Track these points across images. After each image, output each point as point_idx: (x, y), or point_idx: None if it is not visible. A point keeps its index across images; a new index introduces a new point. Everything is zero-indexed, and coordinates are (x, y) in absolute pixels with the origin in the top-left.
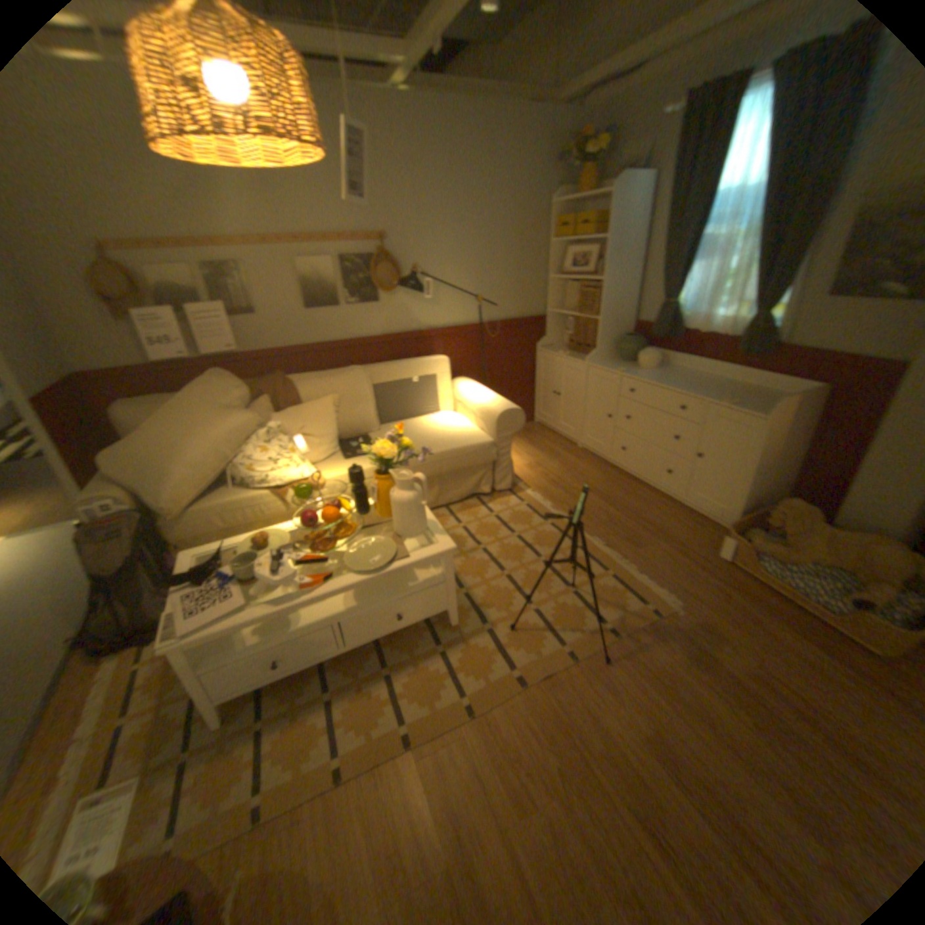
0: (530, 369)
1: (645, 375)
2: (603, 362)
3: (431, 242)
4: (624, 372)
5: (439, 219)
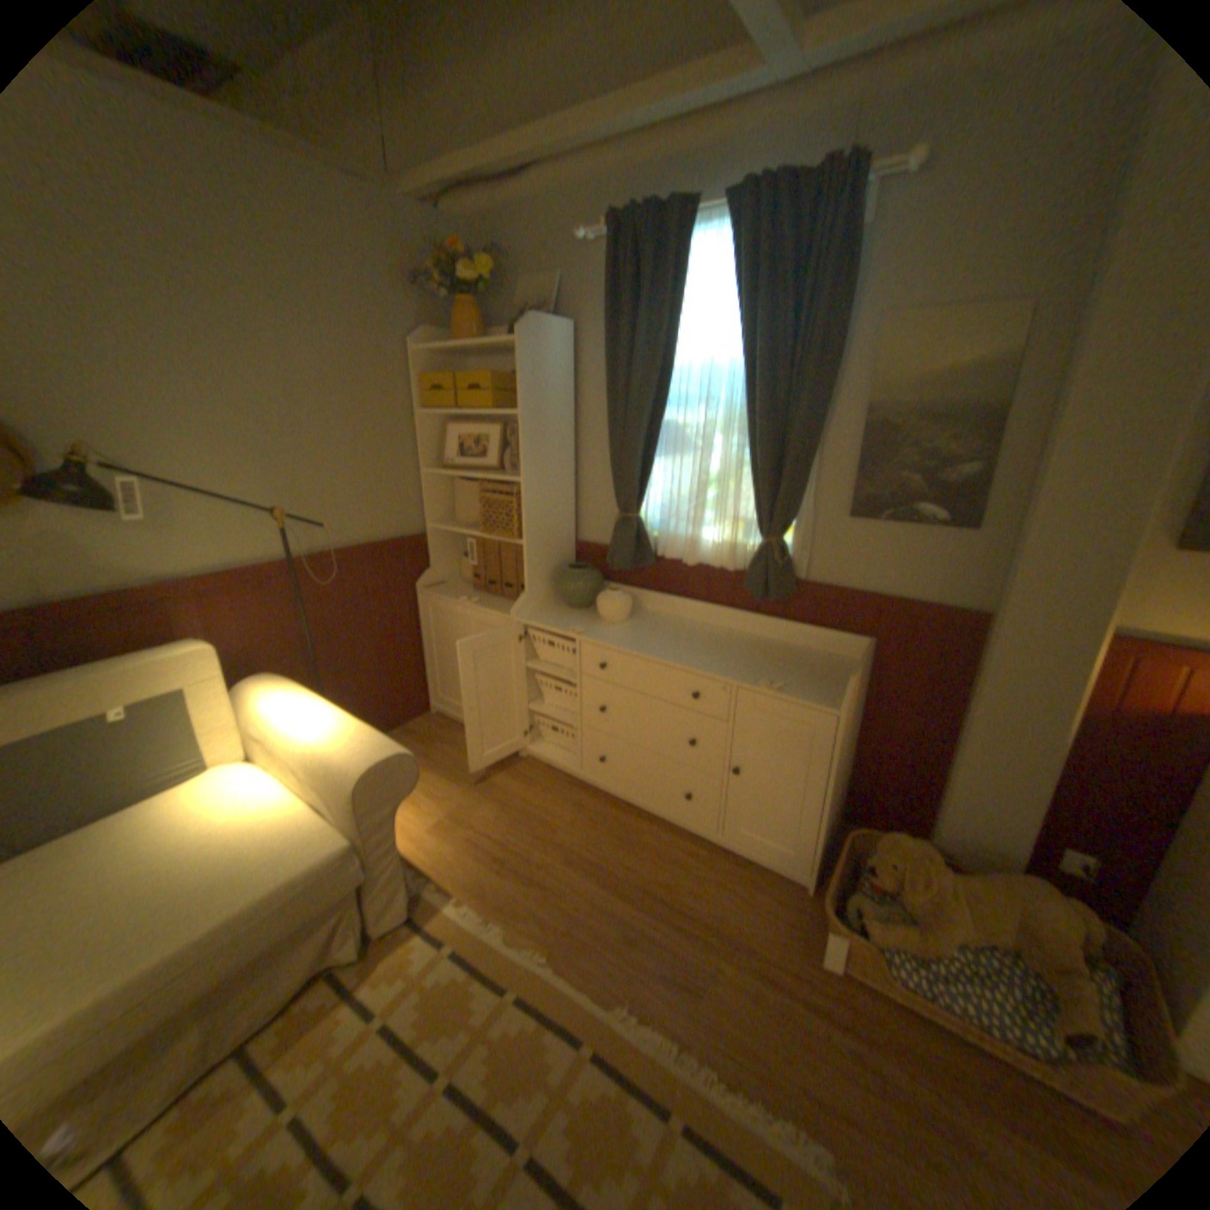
0: (412, 626)
1: (619, 636)
2: (541, 611)
3: (135, 396)
4: (584, 632)
5: (153, 348)
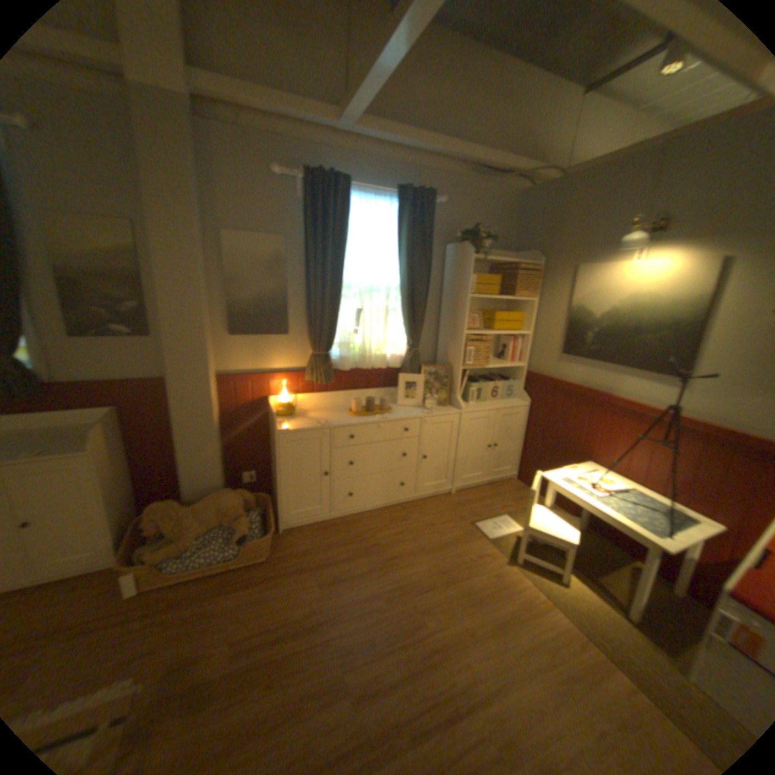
0: None
1: None
2: None
3: None
4: None
5: None
